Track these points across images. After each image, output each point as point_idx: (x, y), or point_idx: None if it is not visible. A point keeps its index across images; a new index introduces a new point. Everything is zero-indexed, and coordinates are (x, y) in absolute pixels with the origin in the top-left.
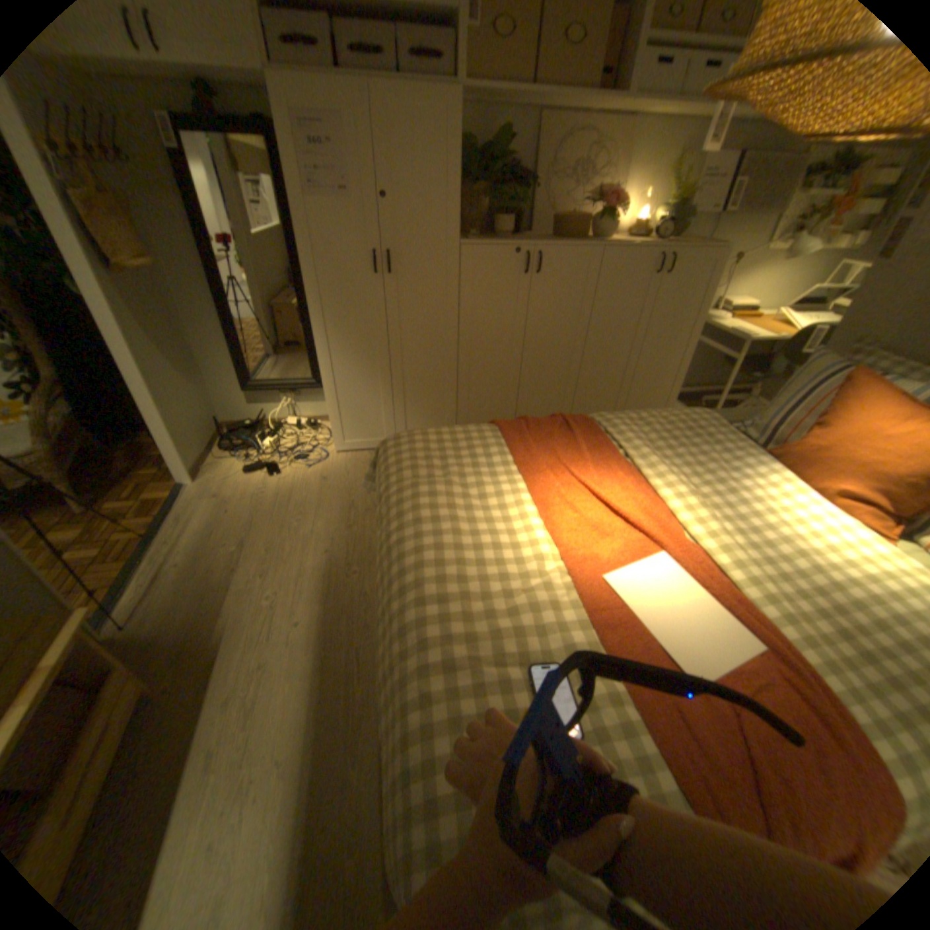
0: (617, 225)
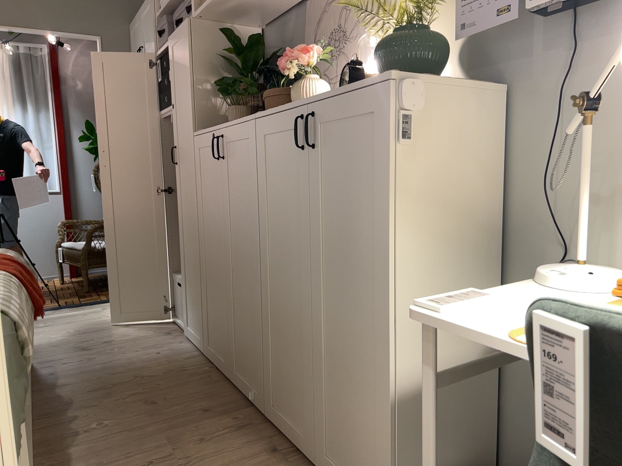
0: (301, 90)
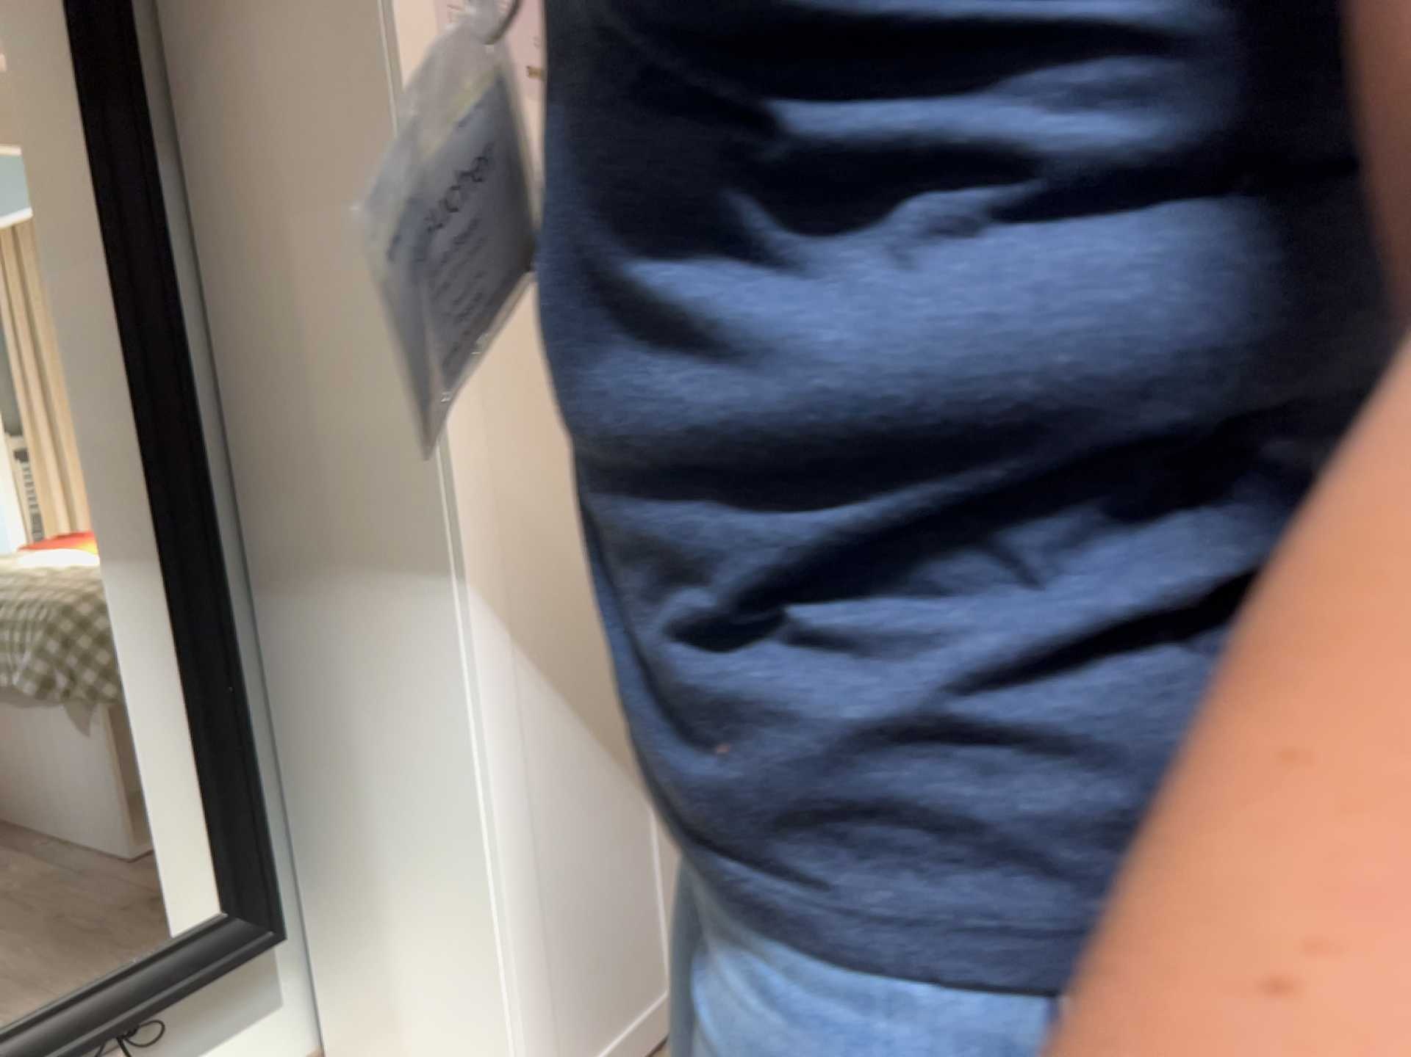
0: None
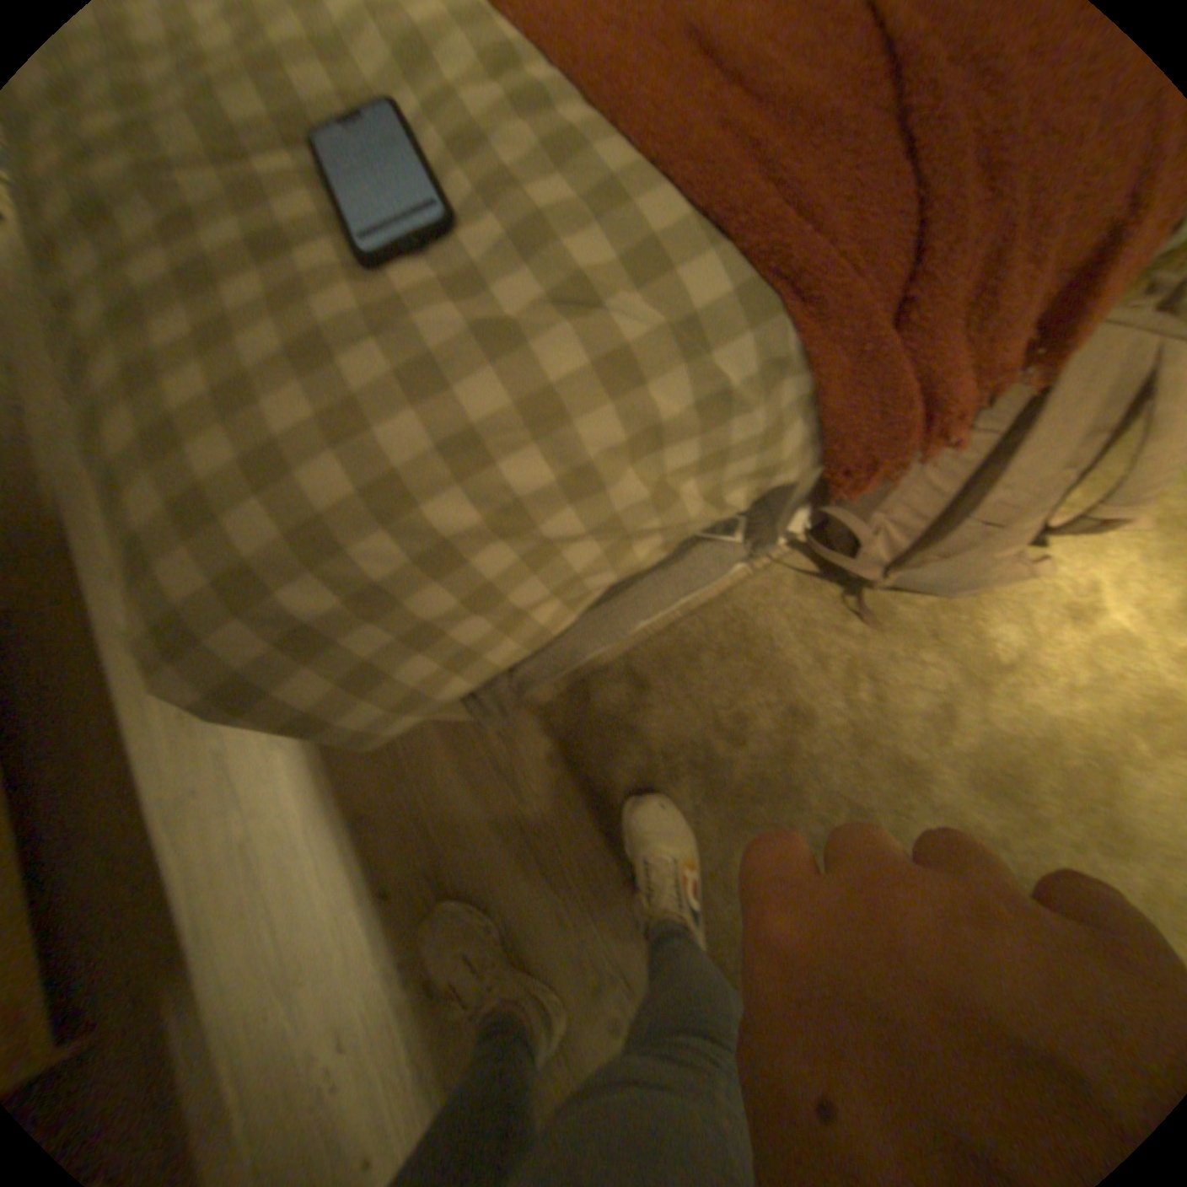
0: None
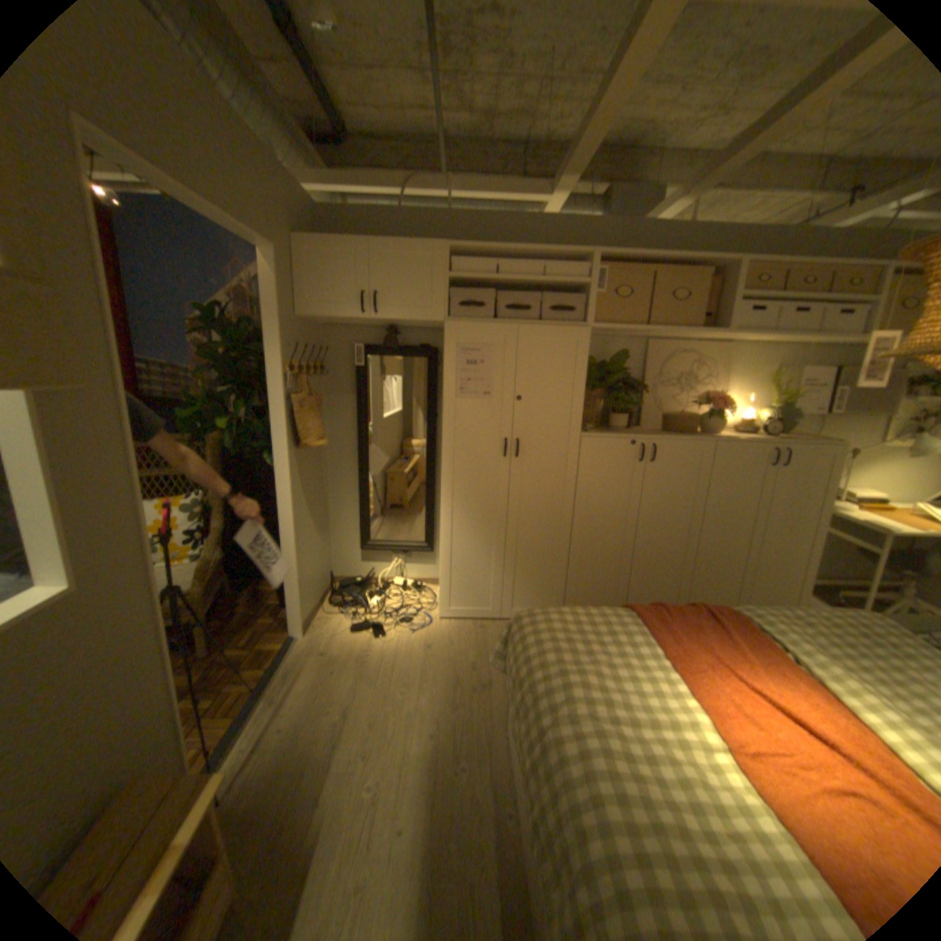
0: (724, 424)
